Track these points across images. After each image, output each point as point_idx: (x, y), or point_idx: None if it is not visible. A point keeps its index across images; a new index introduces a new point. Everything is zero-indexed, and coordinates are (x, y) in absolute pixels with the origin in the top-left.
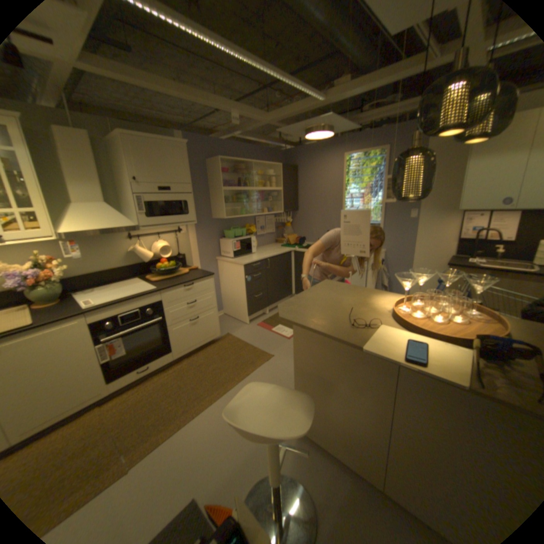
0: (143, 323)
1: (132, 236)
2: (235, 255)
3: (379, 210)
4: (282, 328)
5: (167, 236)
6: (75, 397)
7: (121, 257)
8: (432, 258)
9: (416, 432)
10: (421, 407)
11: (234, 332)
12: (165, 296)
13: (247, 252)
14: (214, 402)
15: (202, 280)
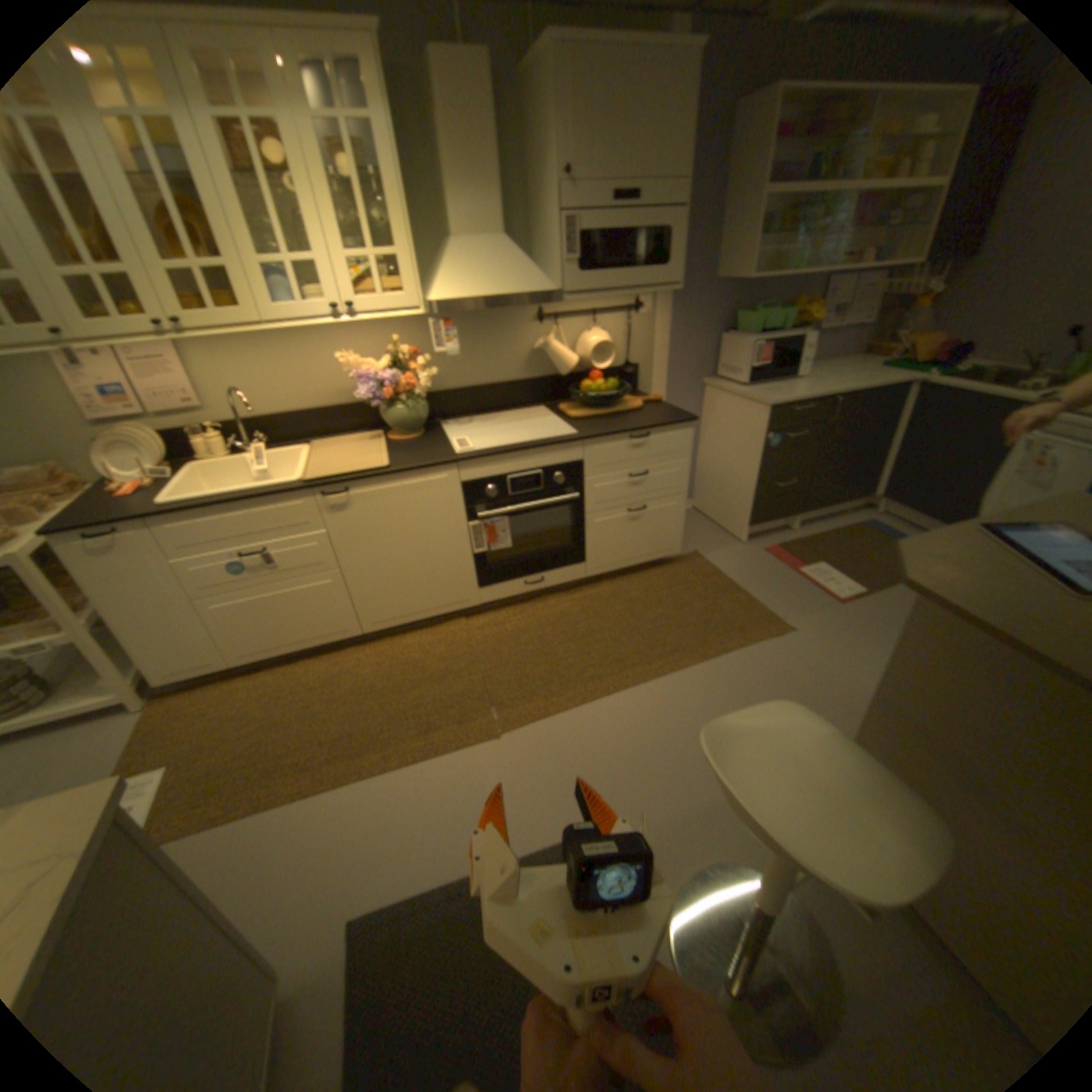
0: (545, 498)
1: (544, 317)
2: (753, 378)
3: None
4: (827, 574)
5: (610, 320)
6: (438, 596)
7: (521, 360)
8: None
9: None
10: None
11: (709, 552)
12: (591, 453)
13: (786, 373)
14: (651, 680)
15: (669, 430)
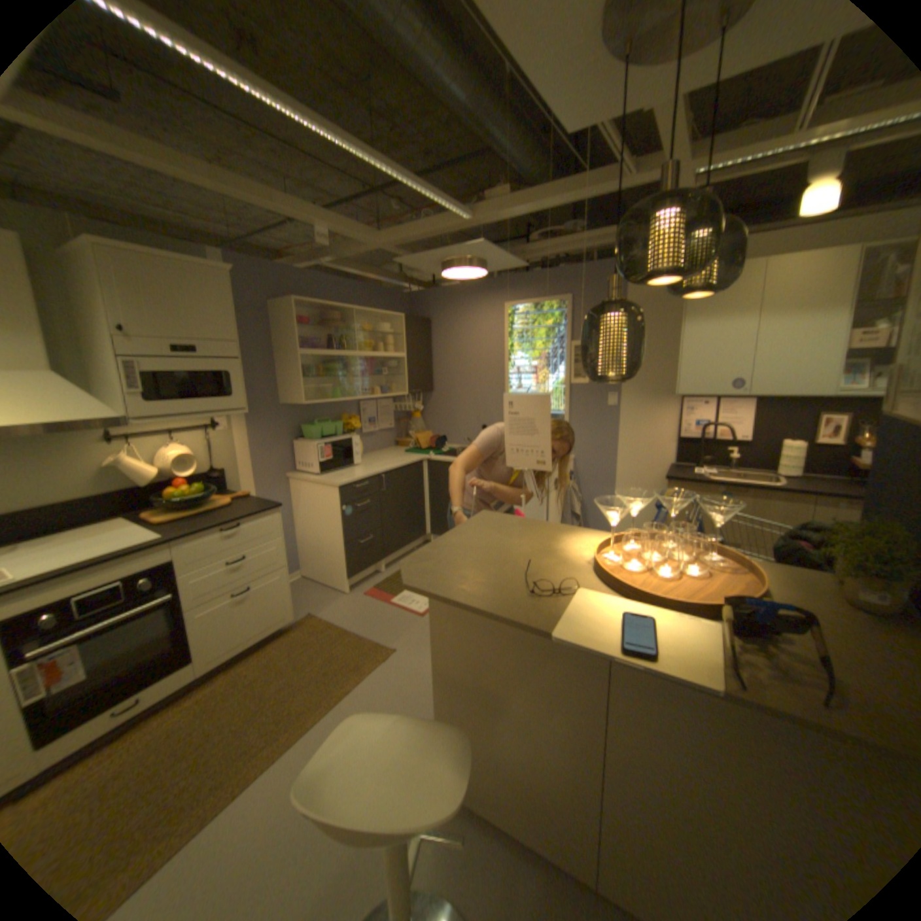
0: (129, 609)
1: (112, 438)
2: (322, 469)
3: (561, 394)
4: (409, 598)
5: (188, 436)
6: None
7: (86, 478)
8: (643, 468)
9: (644, 772)
10: (648, 726)
11: (320, 611)
12: (180, 552)
13: (345, 463)
14: (278, 757)
15: (258, 517)
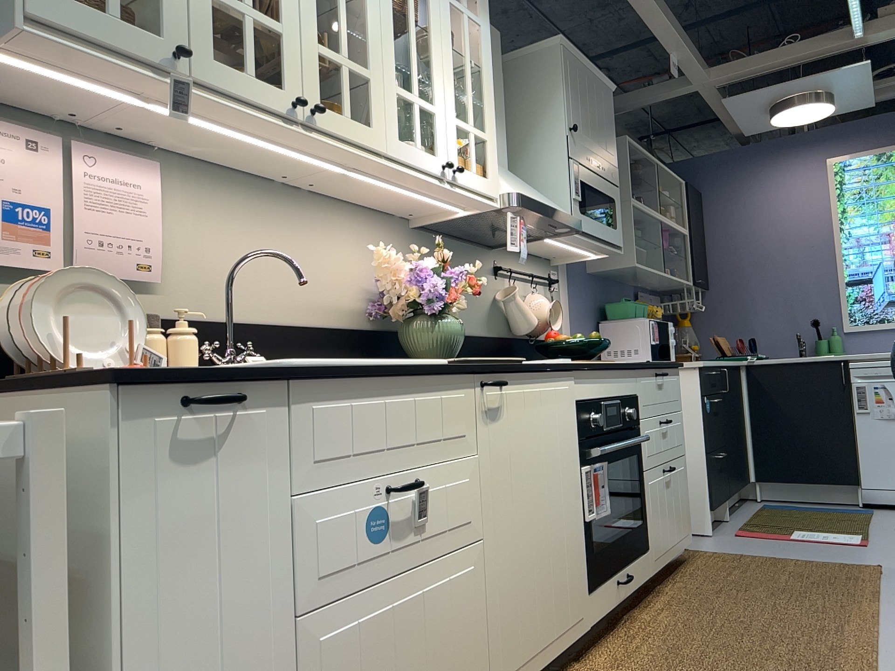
0: (623, 440)
1: (502, 270)
2: (652, 355)
3: None
4: (813, 534)
5: (538, 289)
6: (560, 606)
7: (485, 313)
8: None
9: None
10: None
11: (696, 547)
12: (641, 386)
13: (666, 355)
14: (876, 630)
15: (671, 373)
